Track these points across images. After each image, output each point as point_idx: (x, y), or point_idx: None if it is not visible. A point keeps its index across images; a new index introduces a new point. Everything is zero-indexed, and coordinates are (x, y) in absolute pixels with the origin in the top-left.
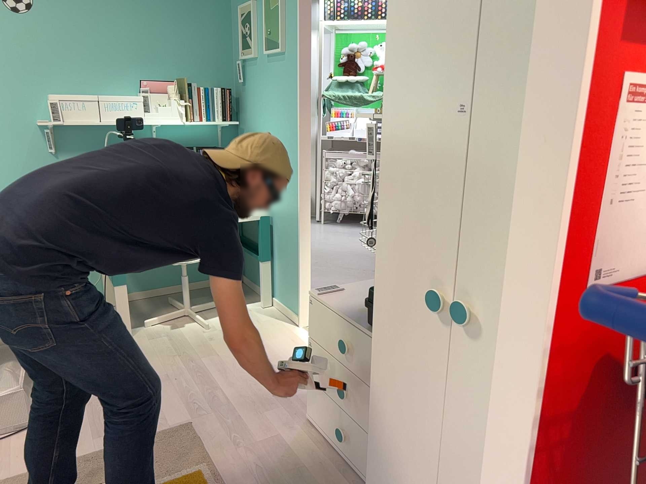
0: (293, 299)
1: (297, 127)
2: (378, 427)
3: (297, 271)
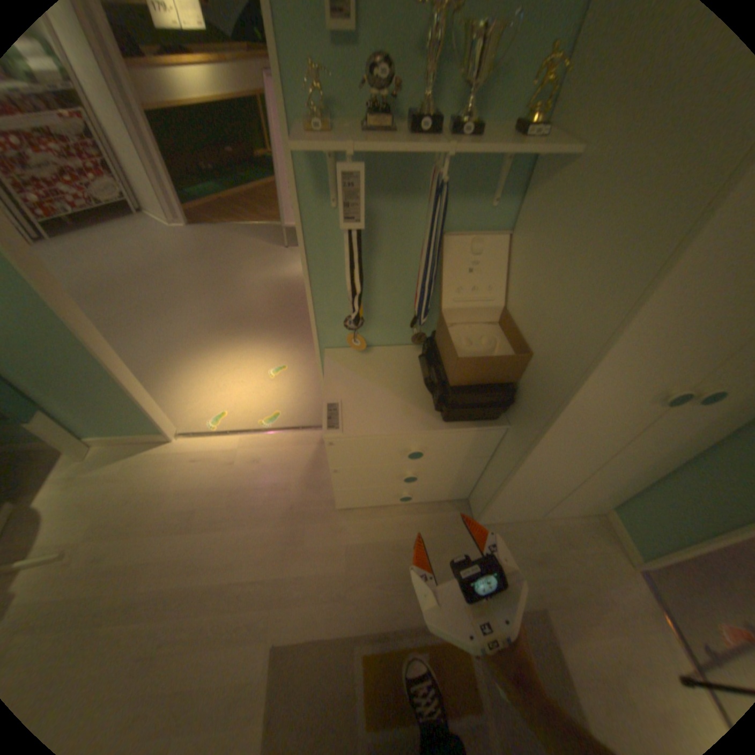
0: (136, 424)
1: None
2: (518, 486)
3: (126, 397)
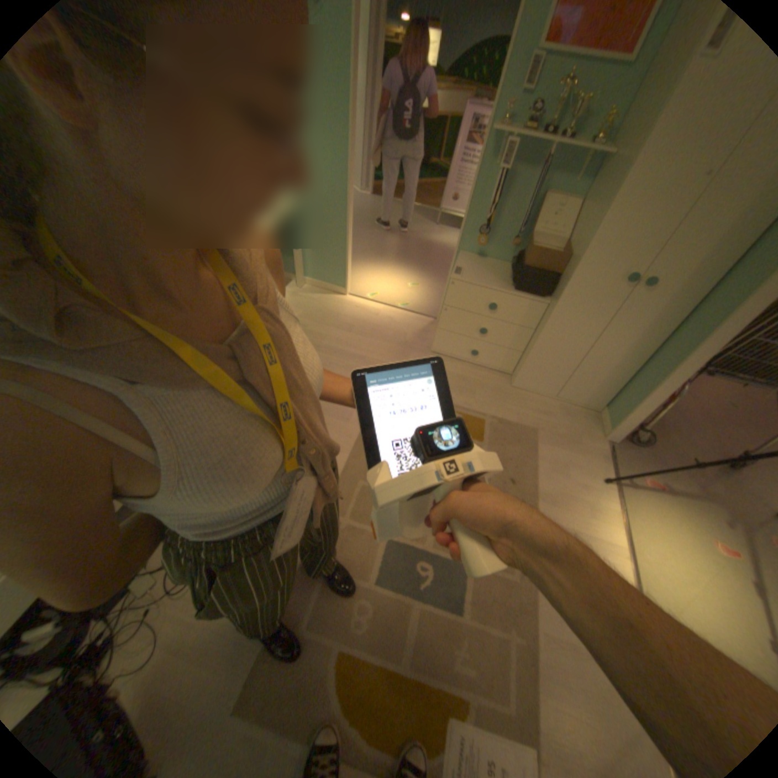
0: (336, 275)
1: (346, 111)
2: (543, 341)
3: (343, 253)
